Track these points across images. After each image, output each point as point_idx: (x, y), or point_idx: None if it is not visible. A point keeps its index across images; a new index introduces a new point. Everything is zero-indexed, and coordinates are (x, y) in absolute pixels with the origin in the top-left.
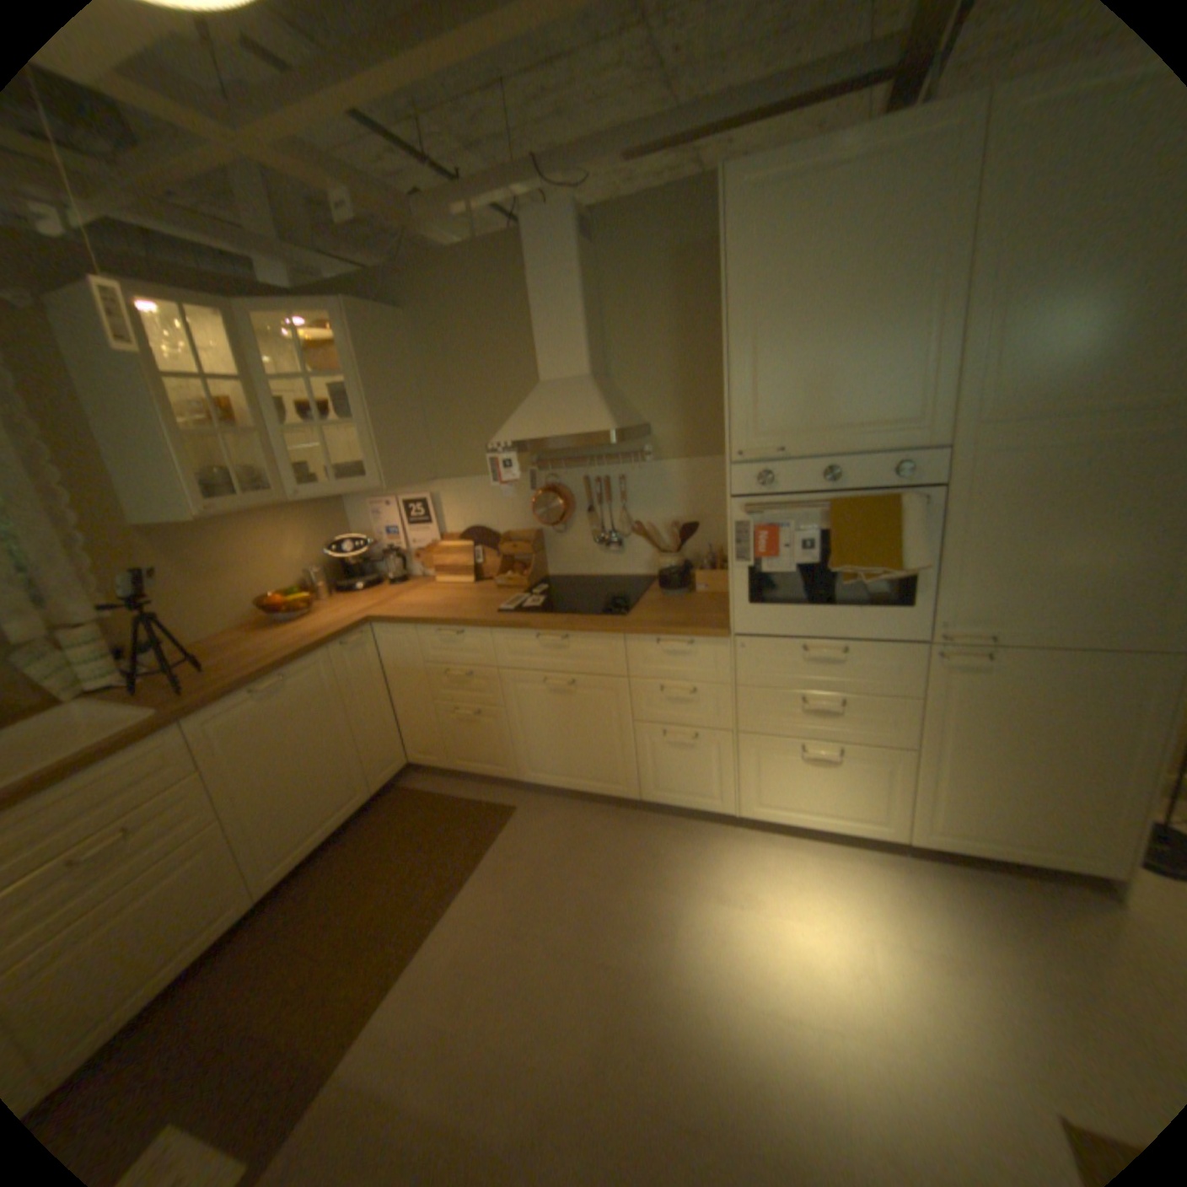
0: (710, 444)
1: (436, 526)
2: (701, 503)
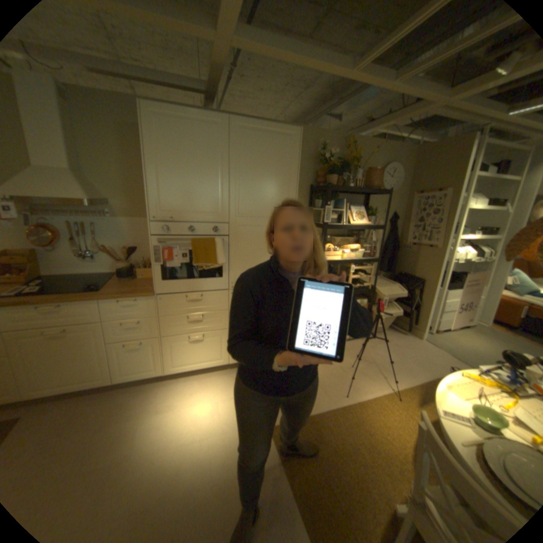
0: (140, 212)
1: None
2: (137, 238)
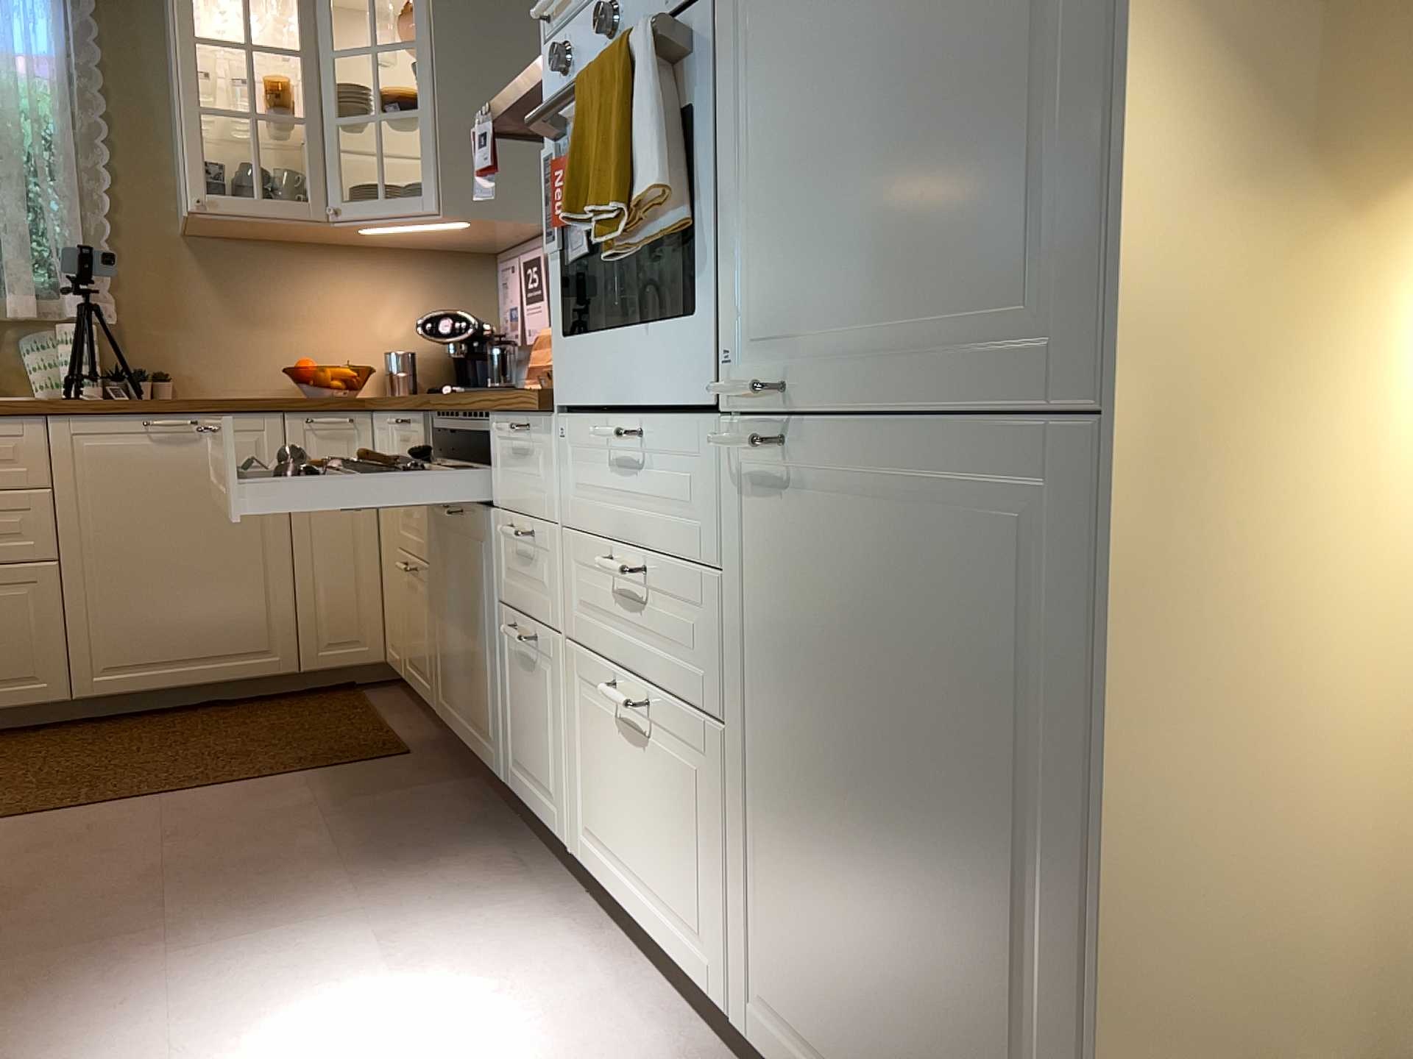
0: None
1: None
2: None
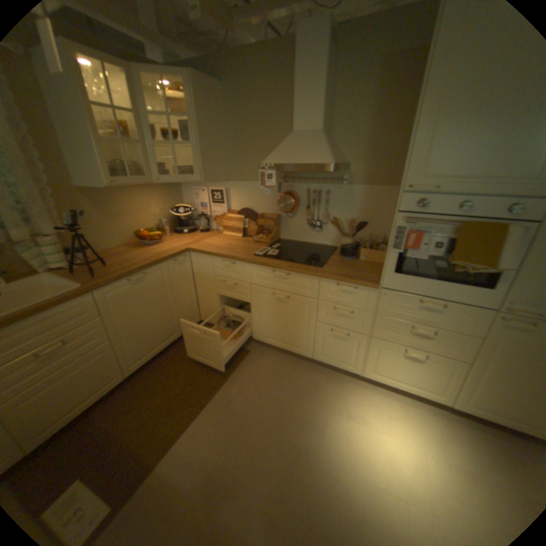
0: (381, 178)
1: (225, 205)
2: (369, 211)
